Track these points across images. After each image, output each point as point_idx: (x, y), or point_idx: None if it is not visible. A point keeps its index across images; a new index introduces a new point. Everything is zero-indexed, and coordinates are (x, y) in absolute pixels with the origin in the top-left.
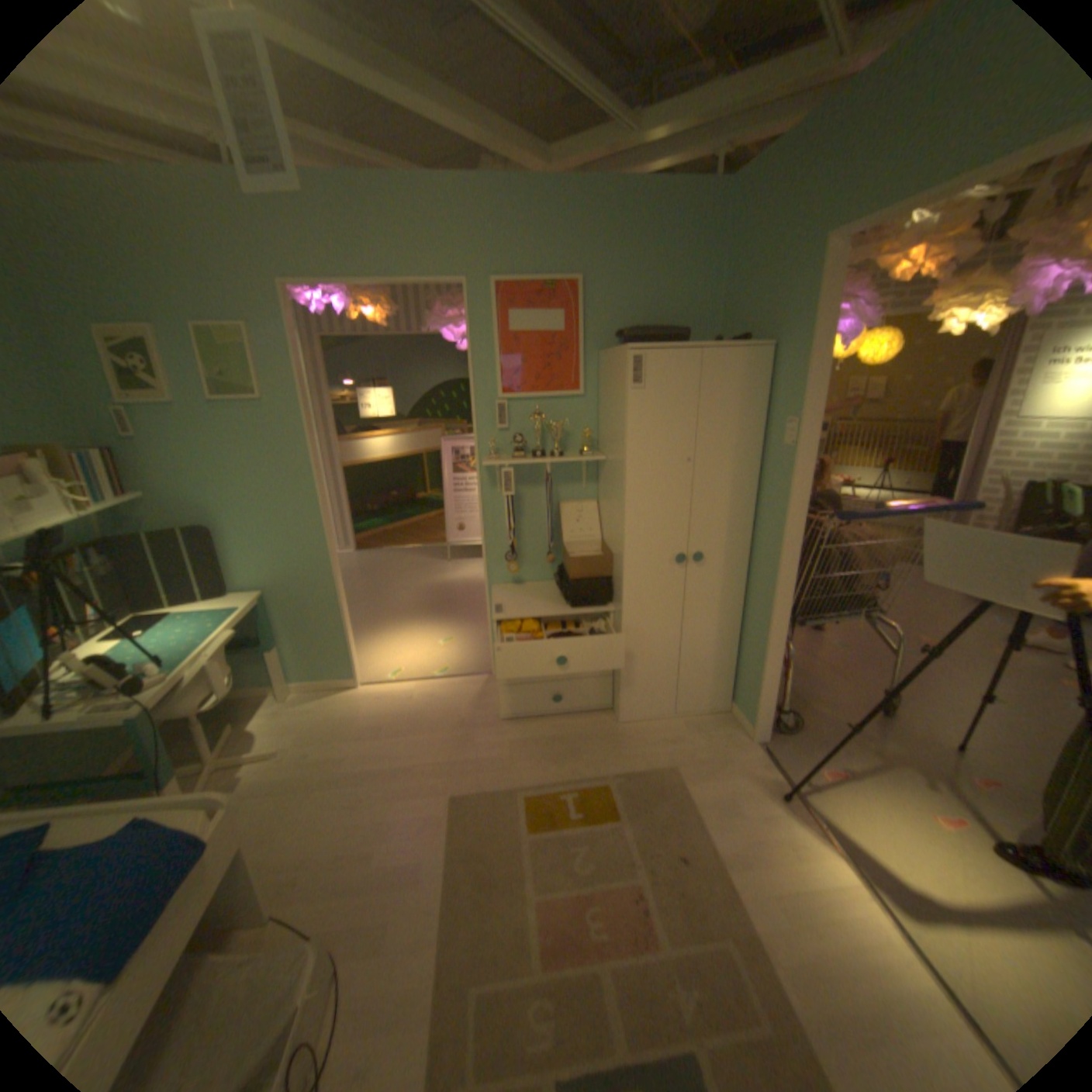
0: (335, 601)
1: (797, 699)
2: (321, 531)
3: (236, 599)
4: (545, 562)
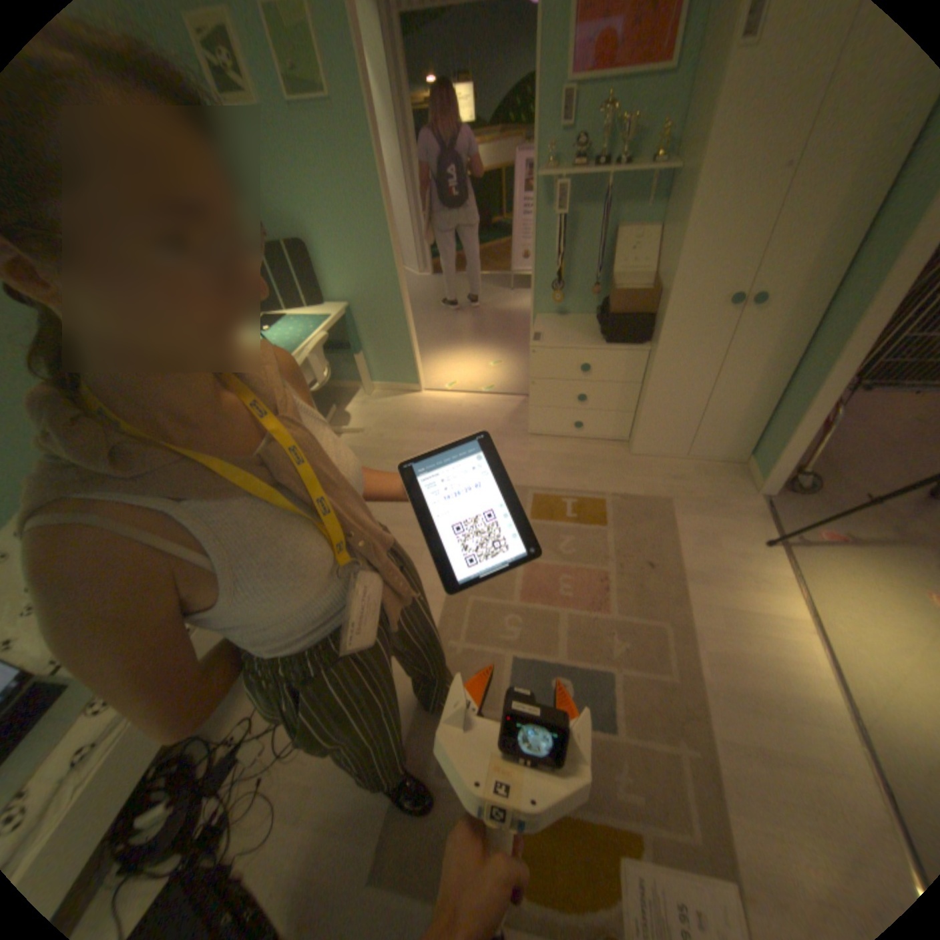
0: (402, 317)
1: (827, 464)
2: (388, 249)
3: (328, 308)
4: (591, 294)
